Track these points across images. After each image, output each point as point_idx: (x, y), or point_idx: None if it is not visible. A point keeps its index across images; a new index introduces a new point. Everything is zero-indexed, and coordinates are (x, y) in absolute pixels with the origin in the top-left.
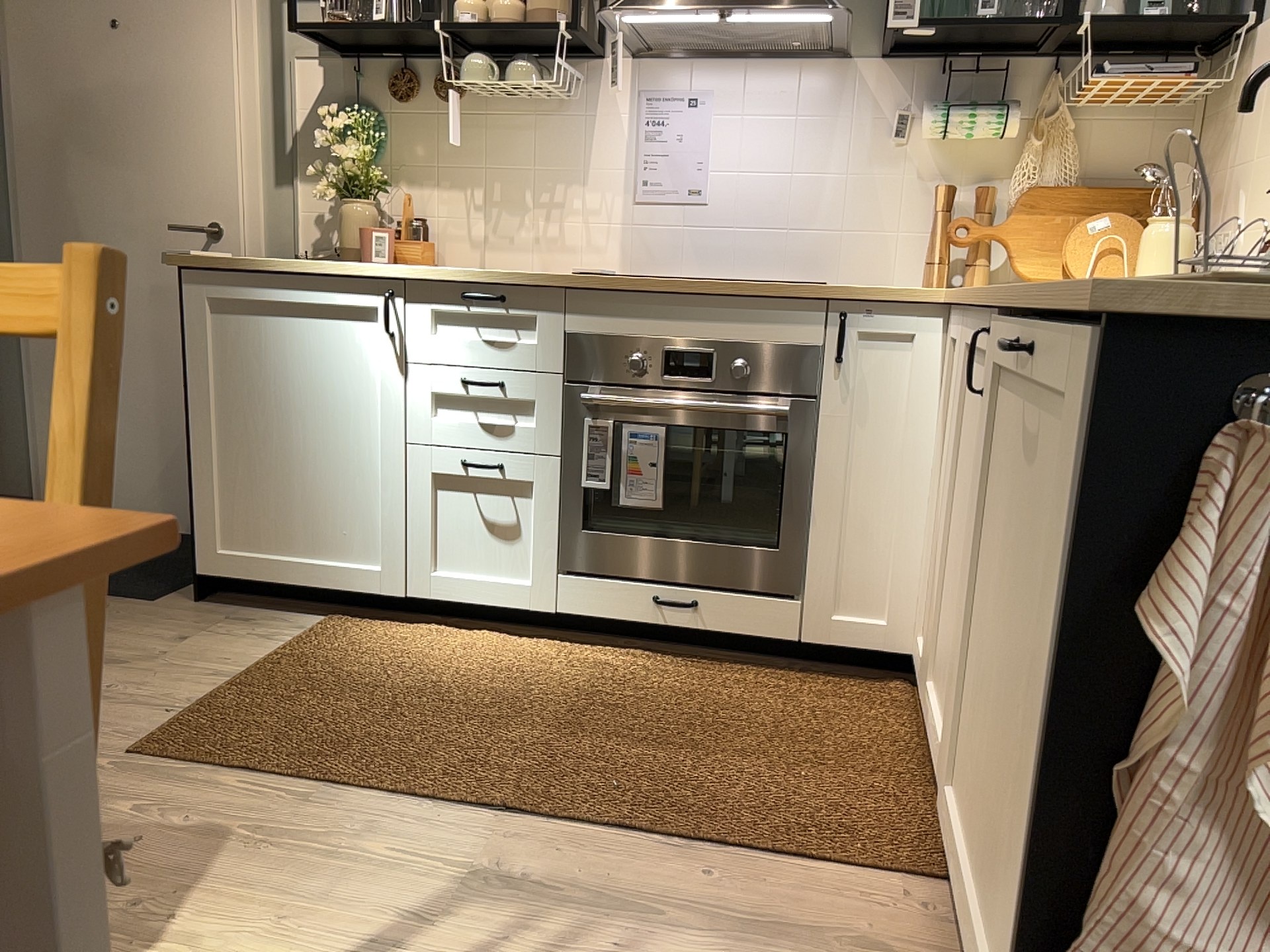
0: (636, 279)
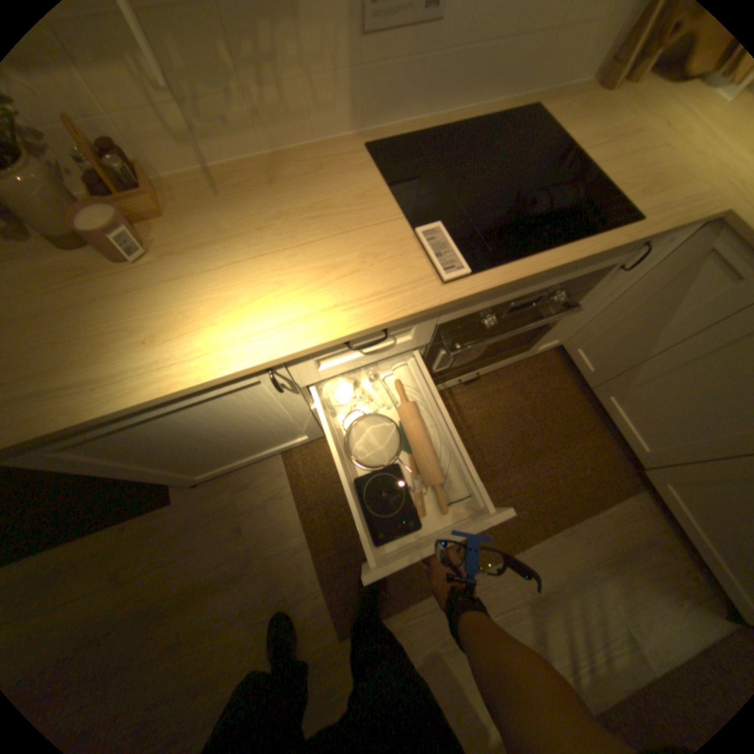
0: (514, 279)
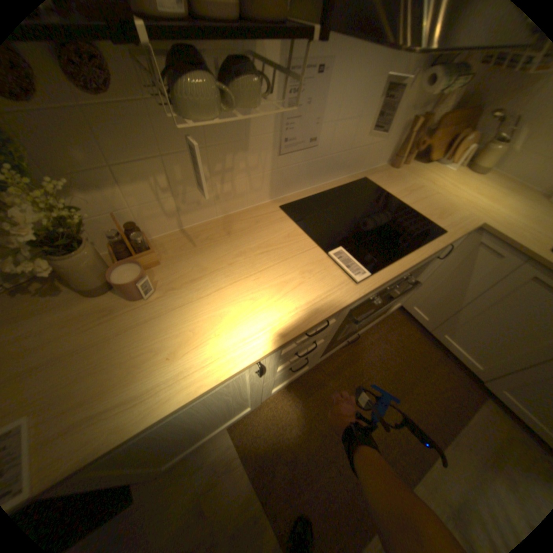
0: (396, 275)
